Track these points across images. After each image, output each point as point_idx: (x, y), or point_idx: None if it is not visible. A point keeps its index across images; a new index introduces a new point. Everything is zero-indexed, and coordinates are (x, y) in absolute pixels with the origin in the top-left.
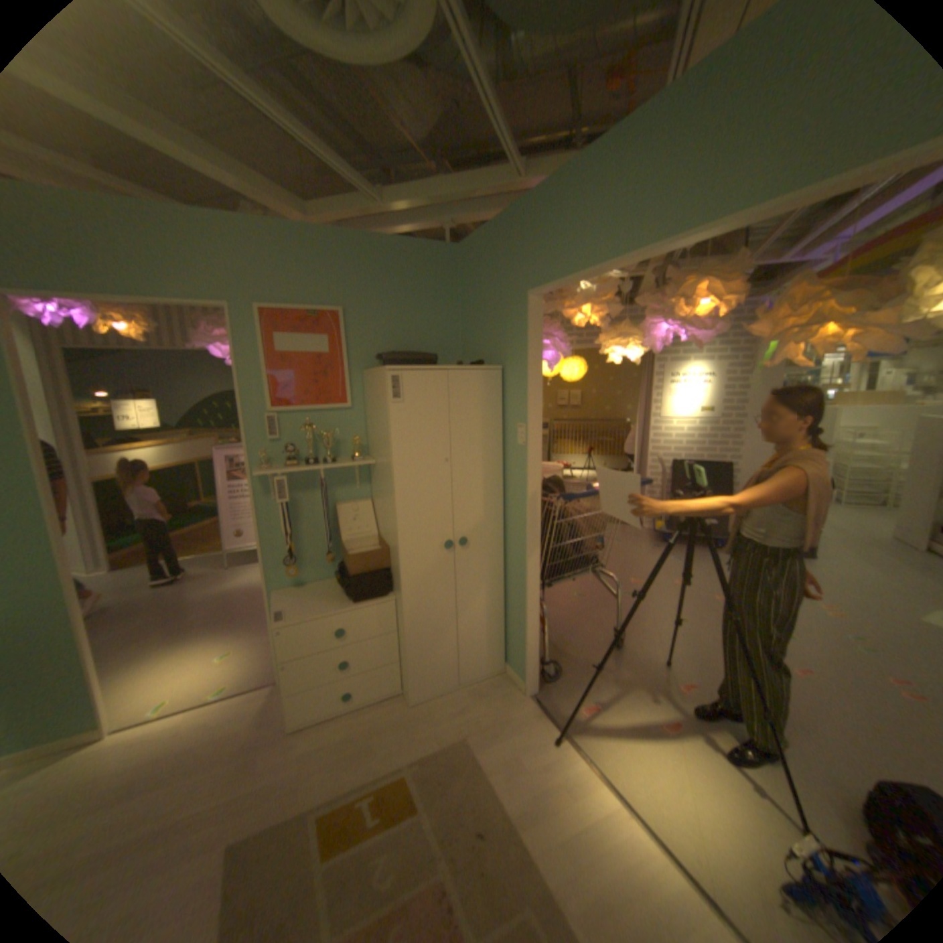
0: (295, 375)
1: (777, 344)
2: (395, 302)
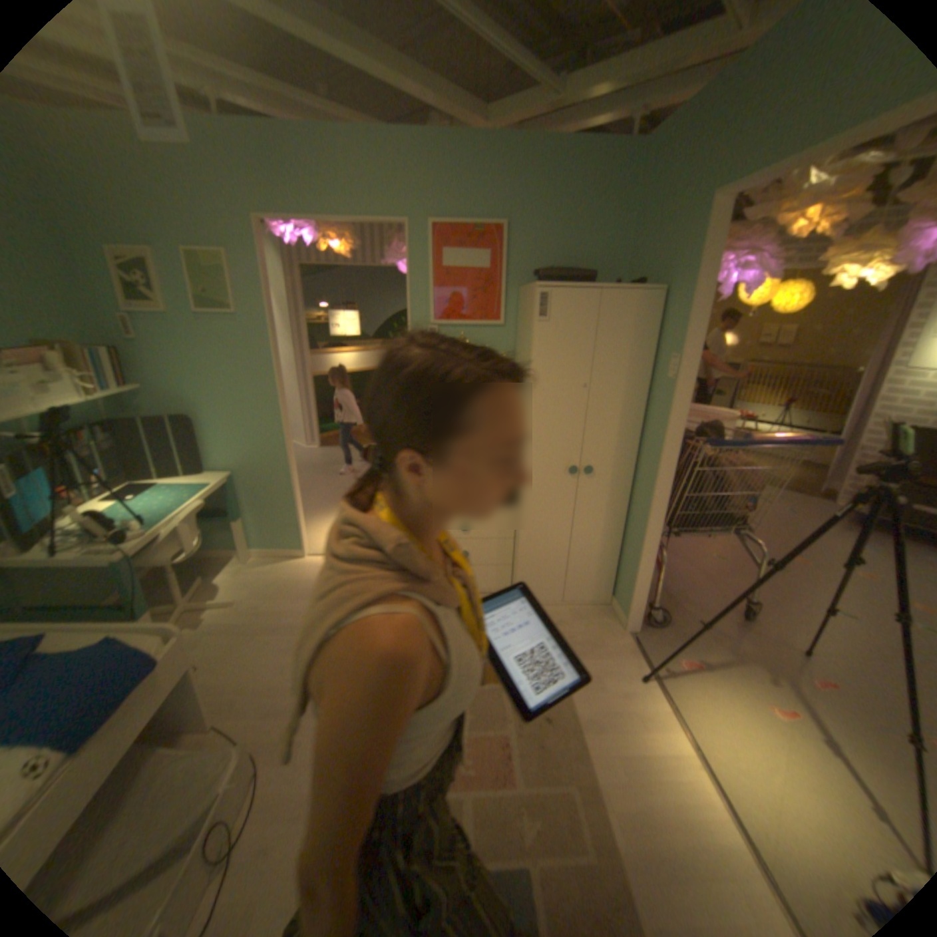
0: (455, 291)
1: None
2: (560, 212)
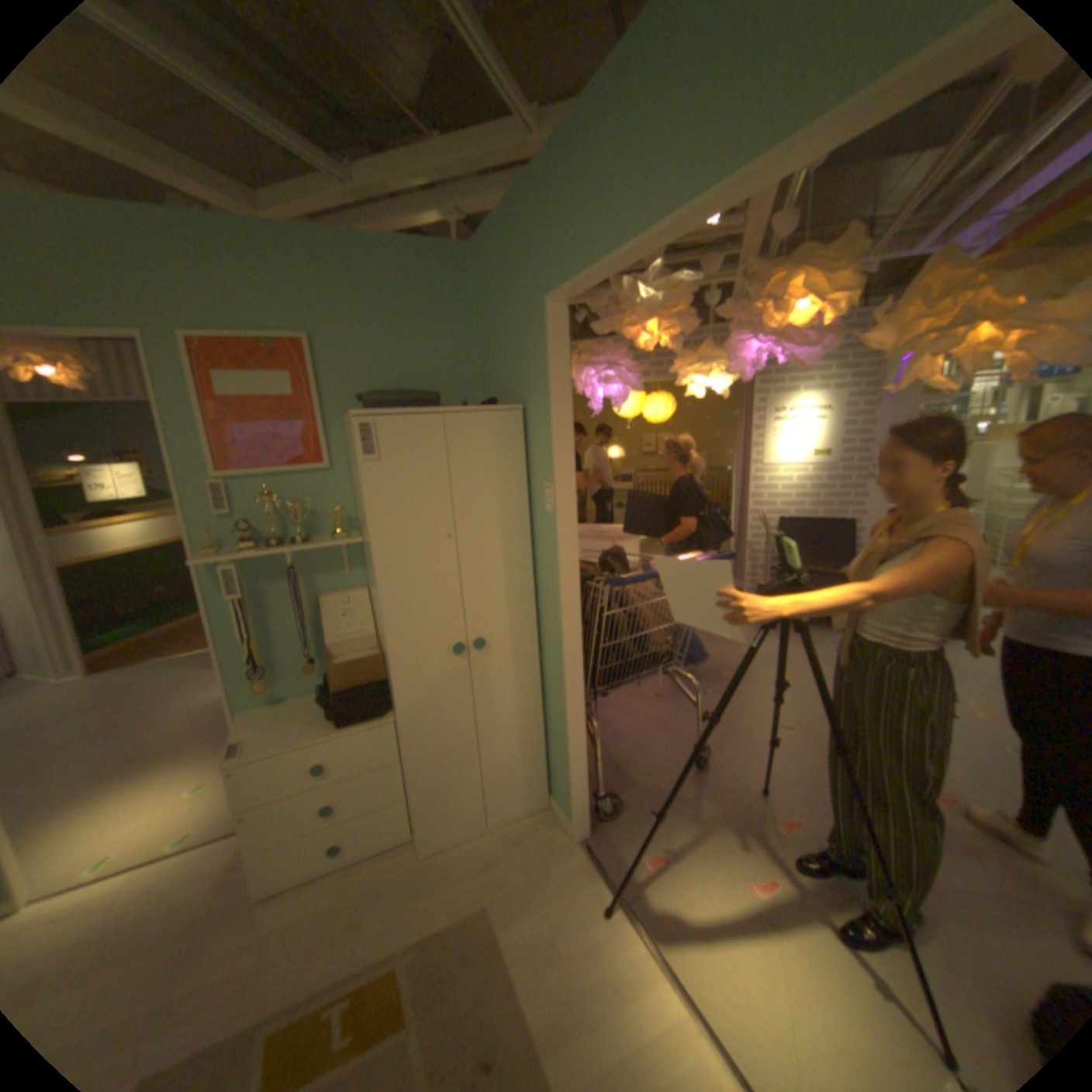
0: (247, 427)
1: (912, 364)
2: (384, 322)
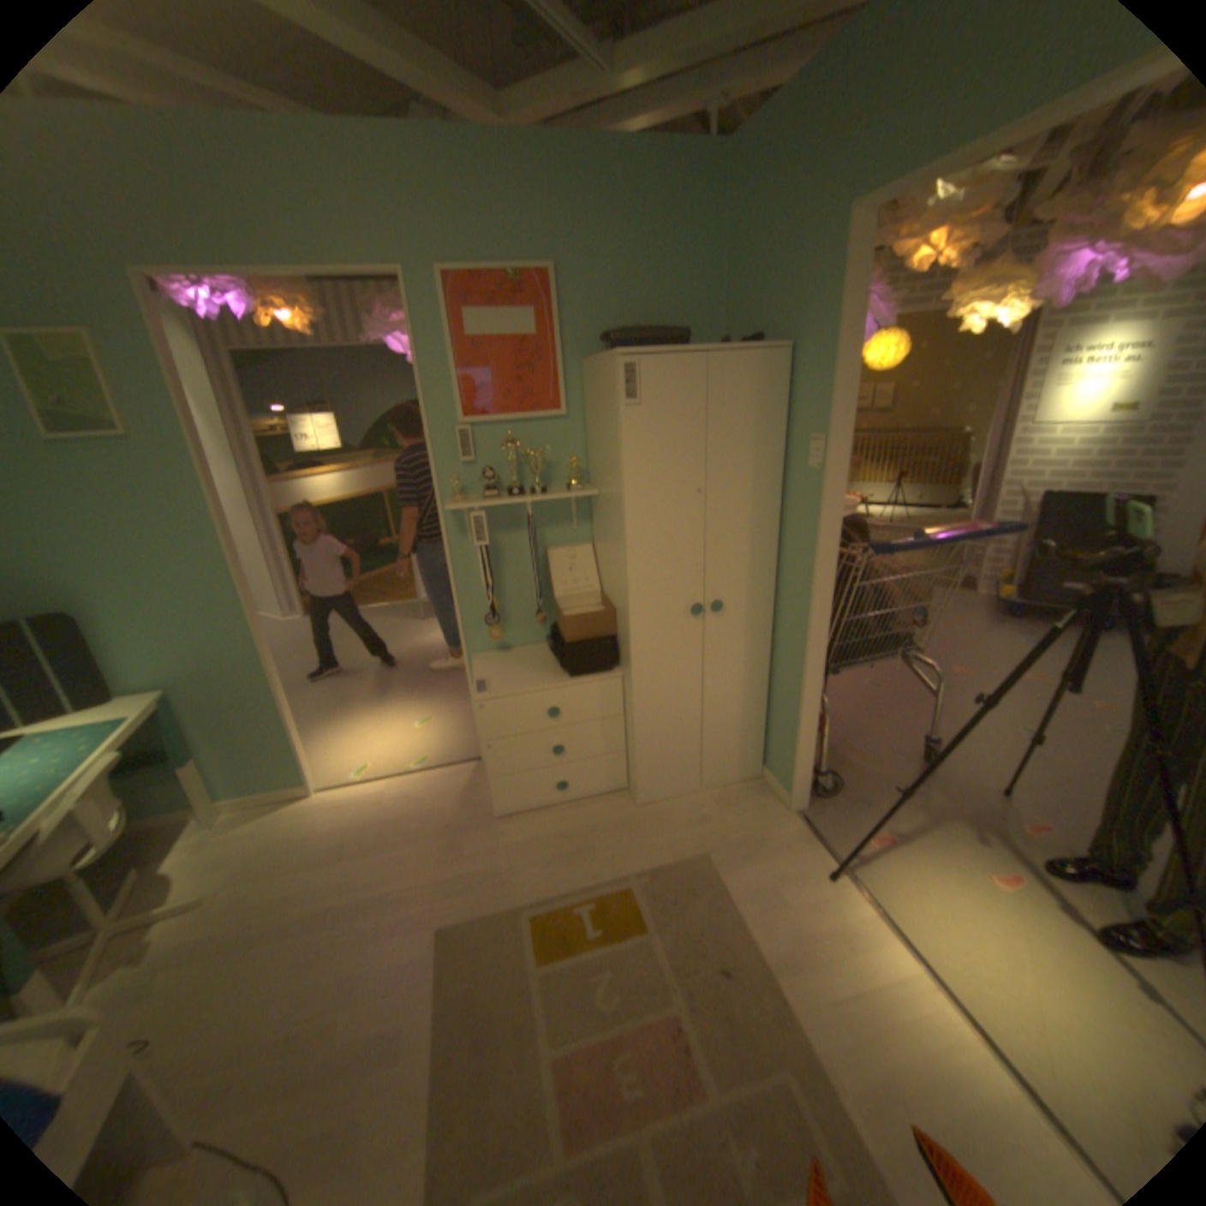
0: (491, 371)
1: None
2: (627, 247)
